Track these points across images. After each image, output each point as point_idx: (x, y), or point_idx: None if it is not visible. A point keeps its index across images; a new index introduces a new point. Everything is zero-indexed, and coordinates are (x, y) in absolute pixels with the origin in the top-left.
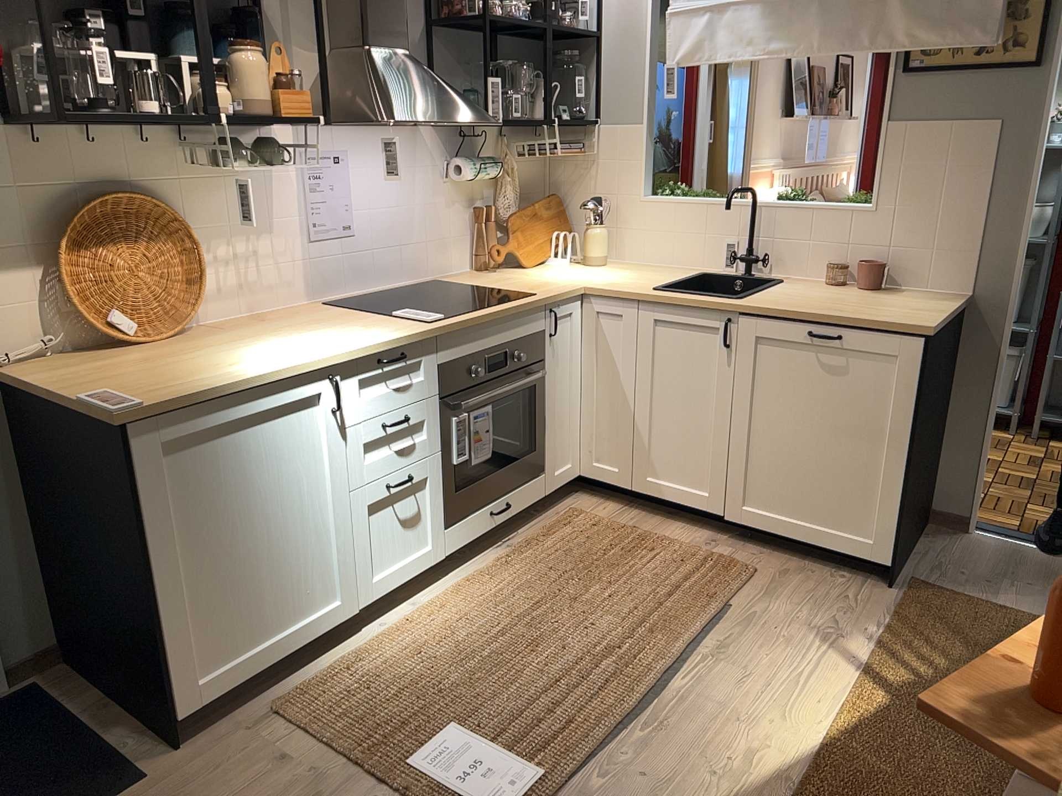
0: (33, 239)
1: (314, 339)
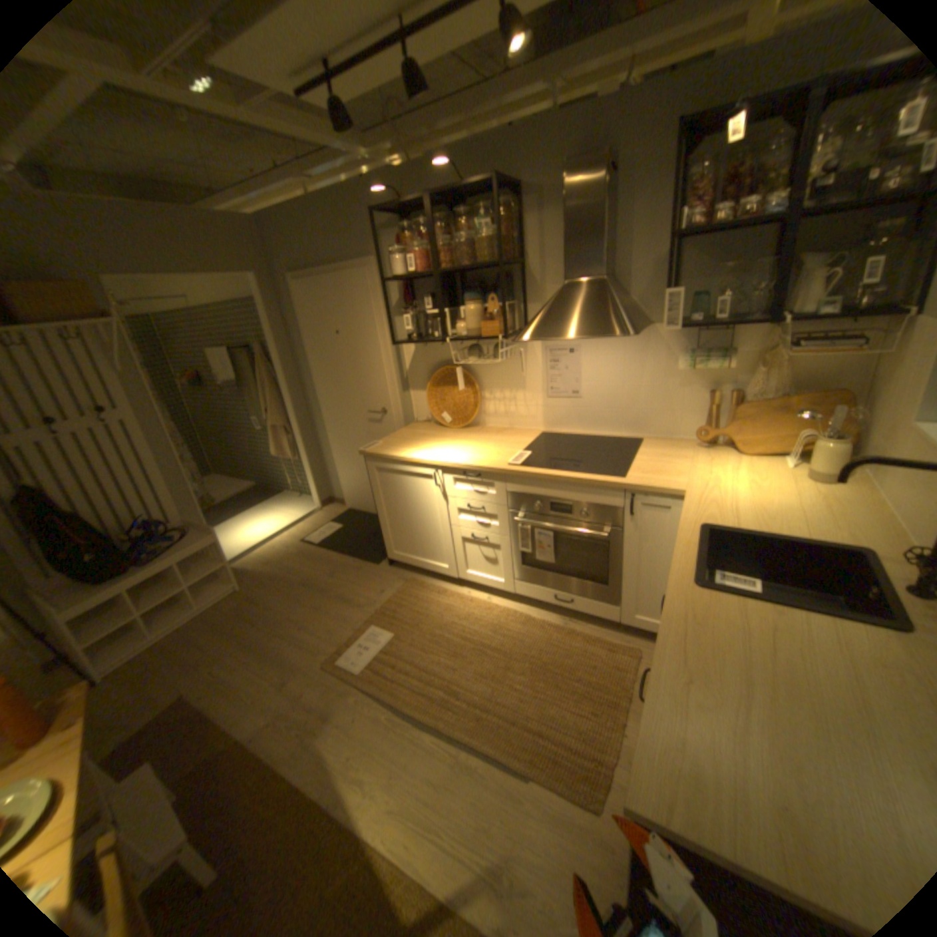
0: (426, 380)
1: (463, 450)
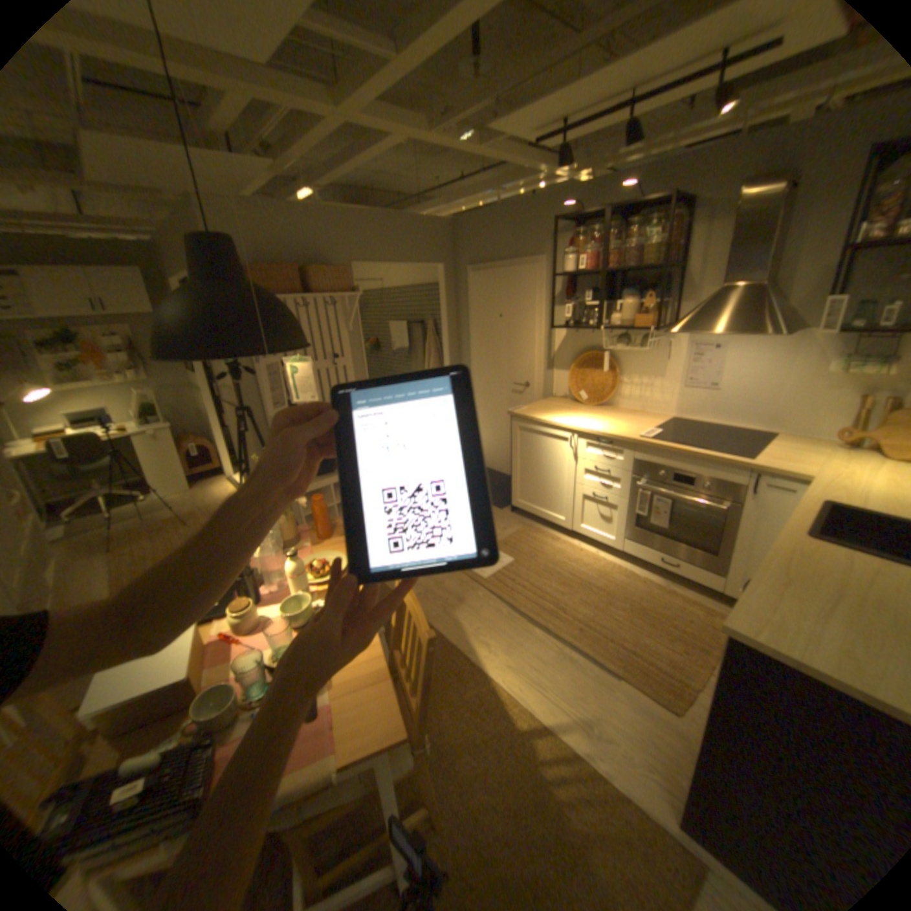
0: (571, 362)
1: (599, 422)
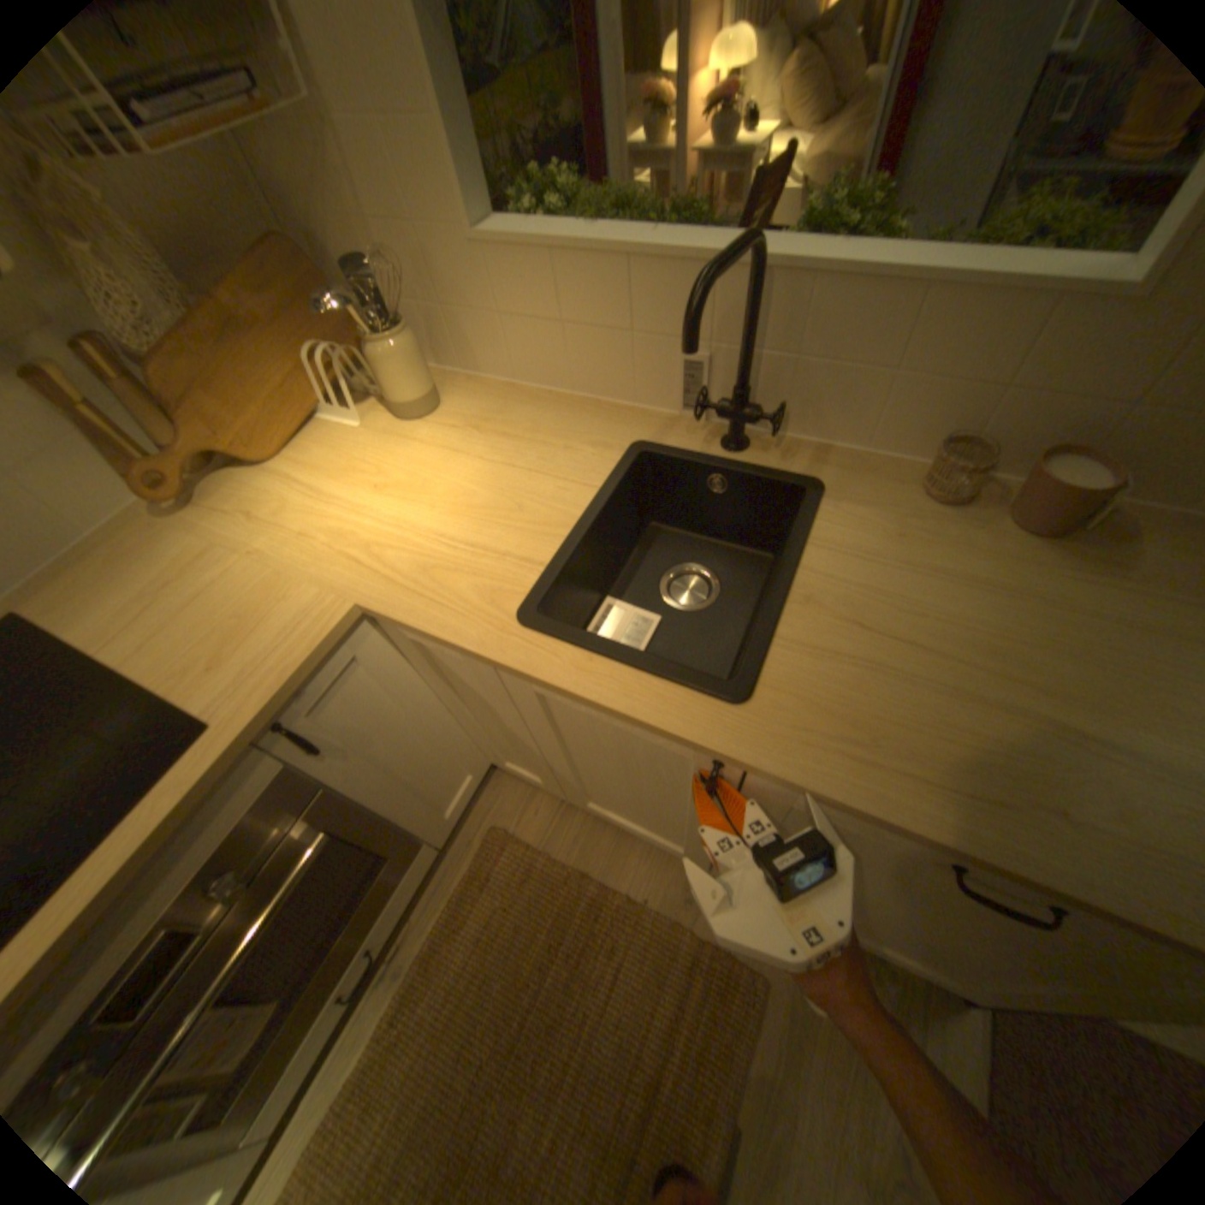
0: None
1: None
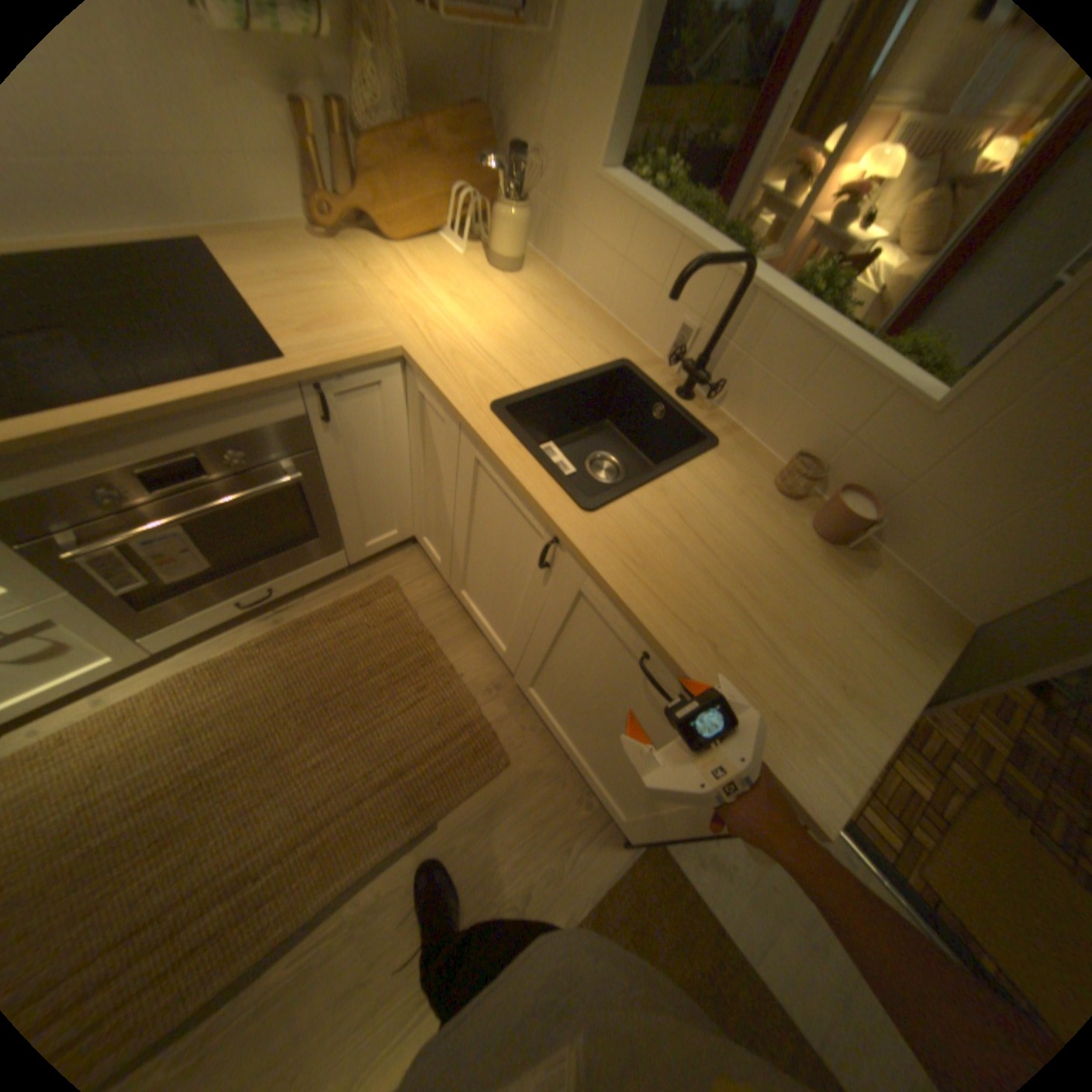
0: None
1: None
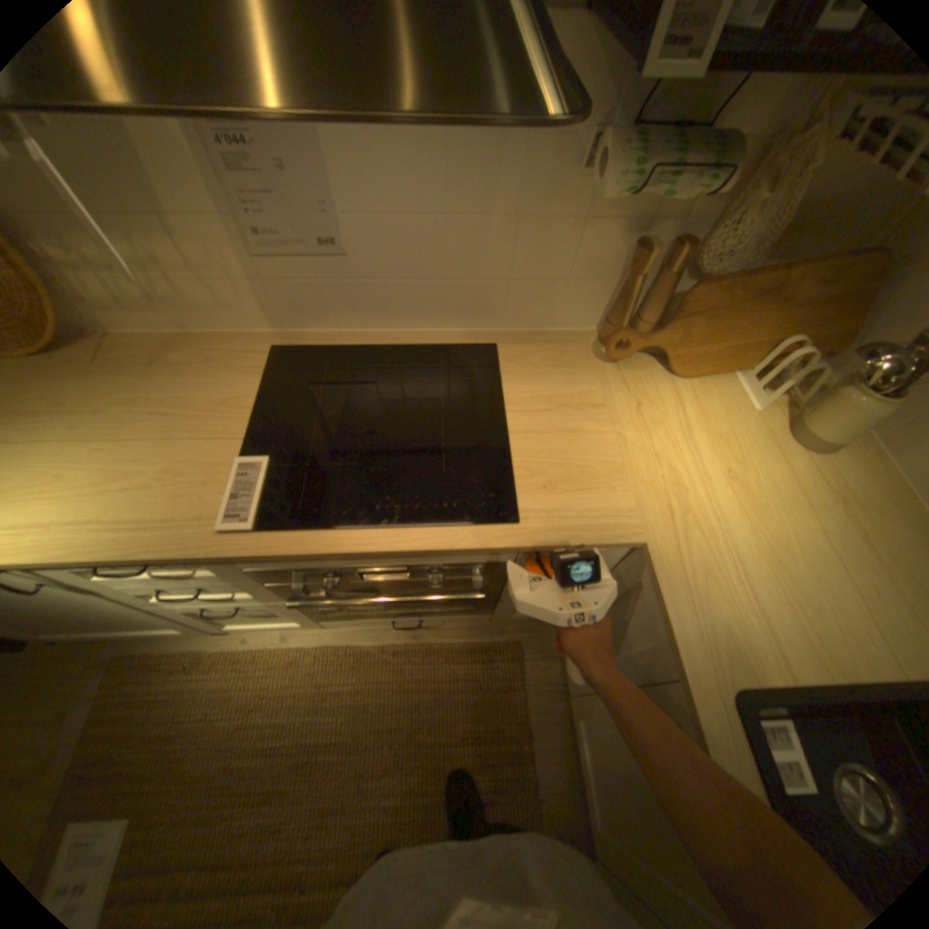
0: None
1: (63, 476)
